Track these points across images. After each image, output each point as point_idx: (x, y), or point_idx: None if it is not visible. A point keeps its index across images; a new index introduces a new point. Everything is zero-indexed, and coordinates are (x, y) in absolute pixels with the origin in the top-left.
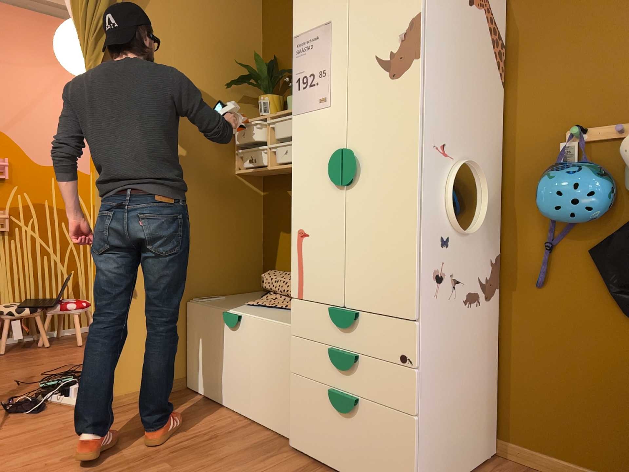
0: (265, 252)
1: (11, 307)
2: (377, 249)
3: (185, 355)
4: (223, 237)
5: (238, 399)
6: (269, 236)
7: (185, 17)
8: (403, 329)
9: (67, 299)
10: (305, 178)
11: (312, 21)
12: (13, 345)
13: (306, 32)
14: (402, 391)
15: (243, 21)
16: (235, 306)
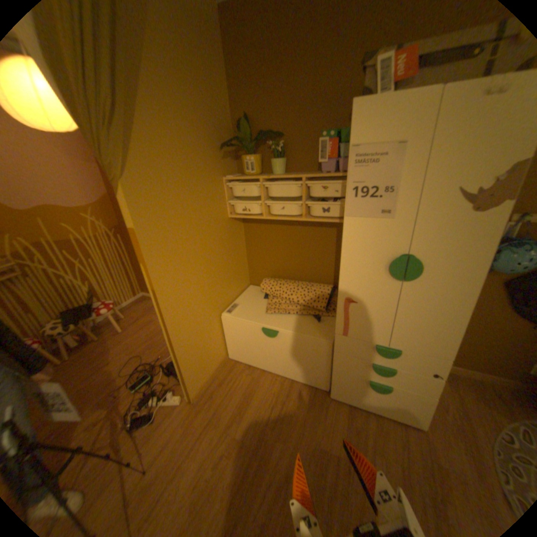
0: (250, 262)
1: (56, 329)
2: (426, 322)
3: (224, 343)
4: (229, 264)
5: (279, 369)
6: (253, 253)
7: (172, 79)
8: (439, 363)
9: (94, 305)
10: (356, 266)
11: (379, 133)
12: (67, 347)
13: (369, 143)
14: (430, 389)
15: (213, 74)
16: (260, 316)
